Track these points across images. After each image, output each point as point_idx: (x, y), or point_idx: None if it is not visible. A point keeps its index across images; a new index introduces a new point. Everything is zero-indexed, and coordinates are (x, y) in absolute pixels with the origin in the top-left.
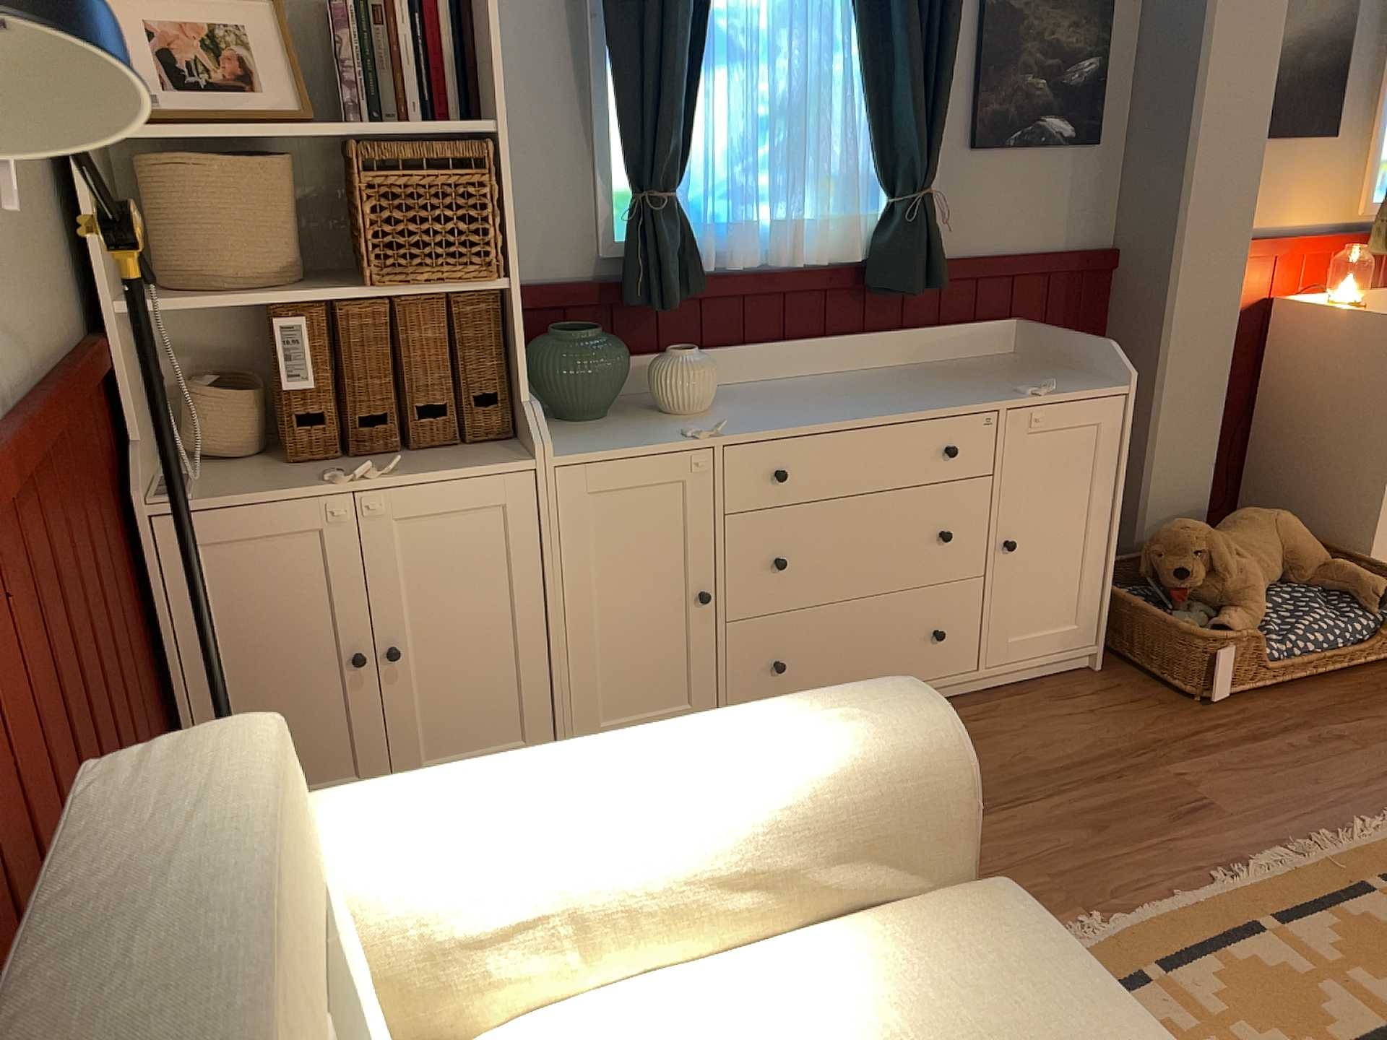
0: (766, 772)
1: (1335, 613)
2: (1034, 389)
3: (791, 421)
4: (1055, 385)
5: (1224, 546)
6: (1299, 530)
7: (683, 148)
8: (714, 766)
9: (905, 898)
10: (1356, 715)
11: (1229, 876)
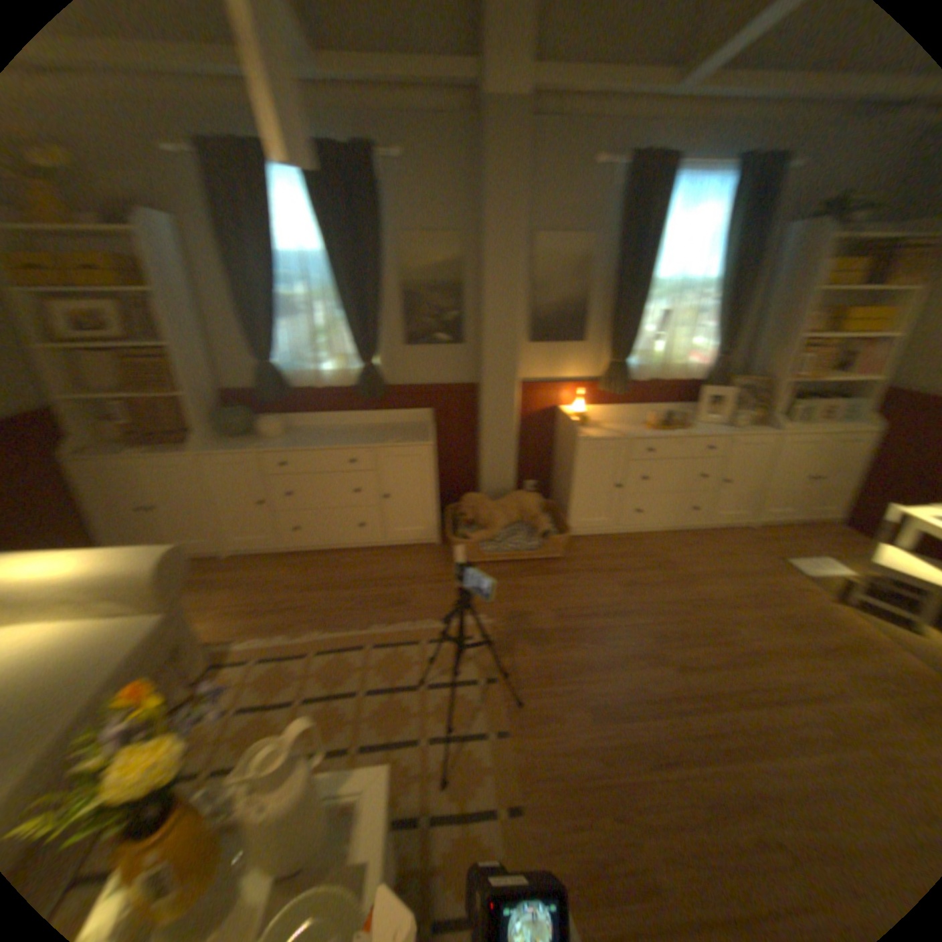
0: (91, 568)
1: (527, 537)
2: (394, 440)
3: (296, 445)
4: (412, 438)
5: (493, 505)
6: (529, 502)
7: (271, 347)
8: (80, 563)
9: (135, 612)
10: (511, 578)
11: (382, 627)
